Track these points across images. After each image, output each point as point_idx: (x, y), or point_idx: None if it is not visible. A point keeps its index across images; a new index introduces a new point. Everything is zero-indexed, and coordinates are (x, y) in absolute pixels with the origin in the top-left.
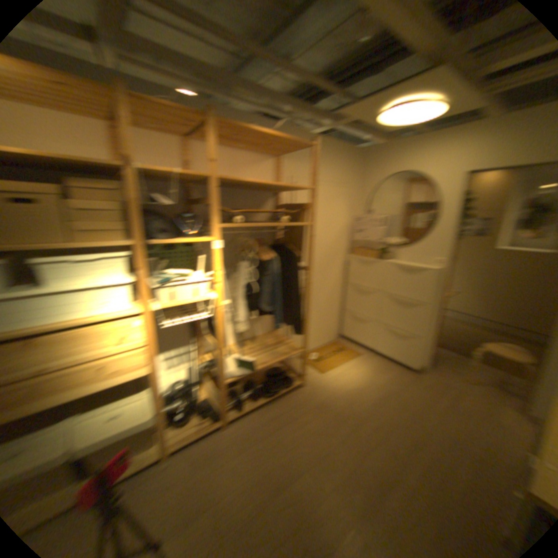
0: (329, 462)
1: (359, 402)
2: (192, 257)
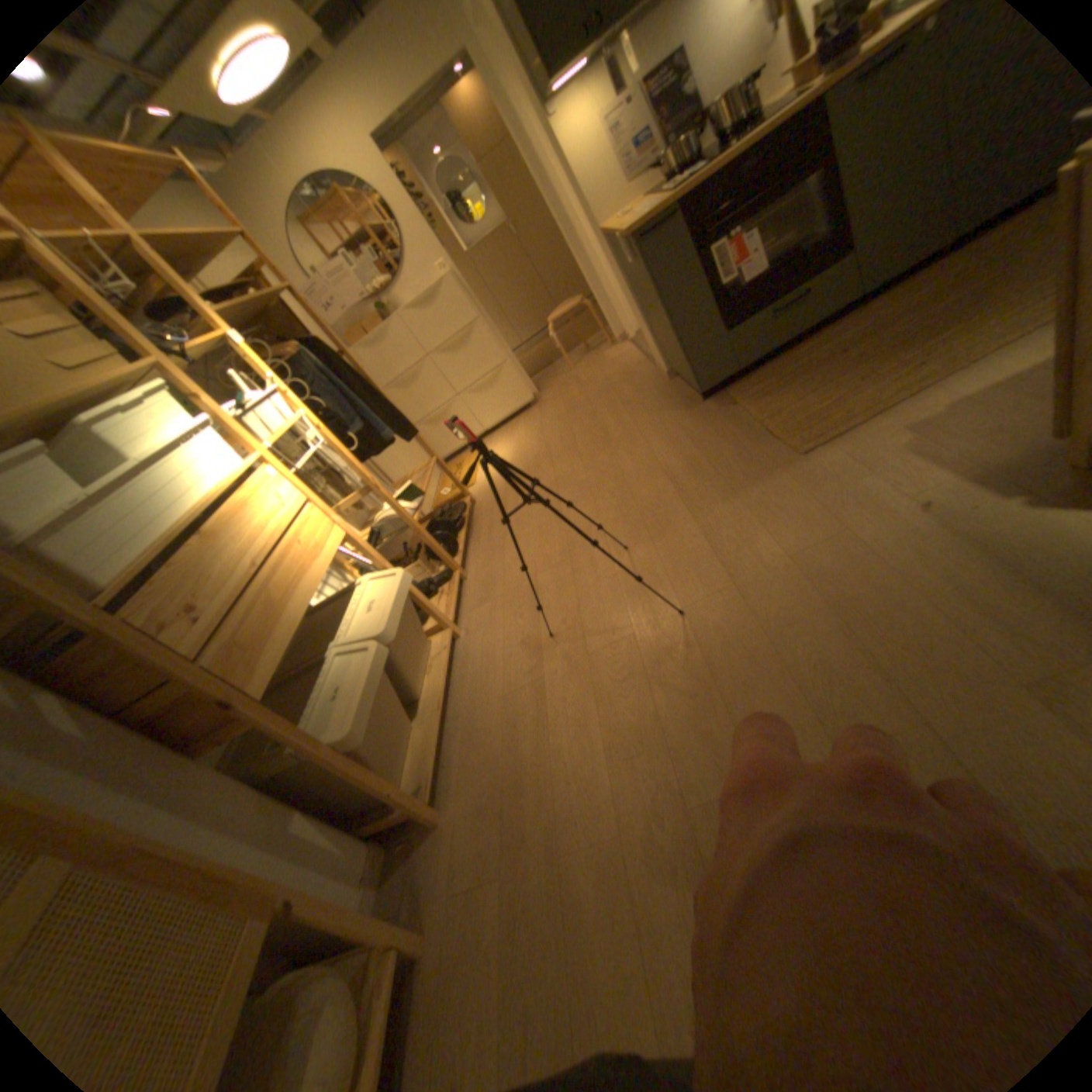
0: (559, 478)
1: (526, 452)
2: None
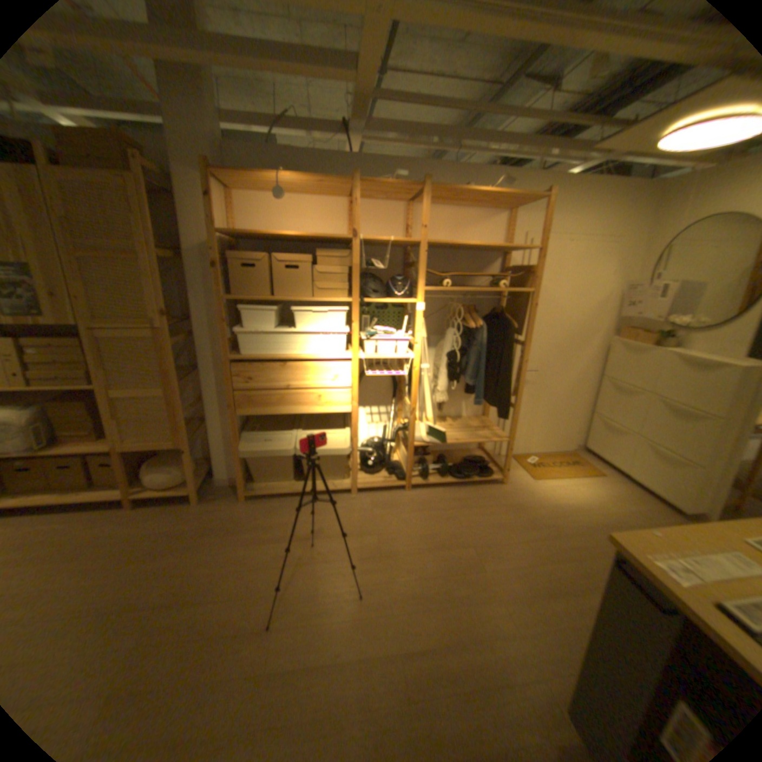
0: (499, 550)
1: (567, 518)
2: (398, 319)
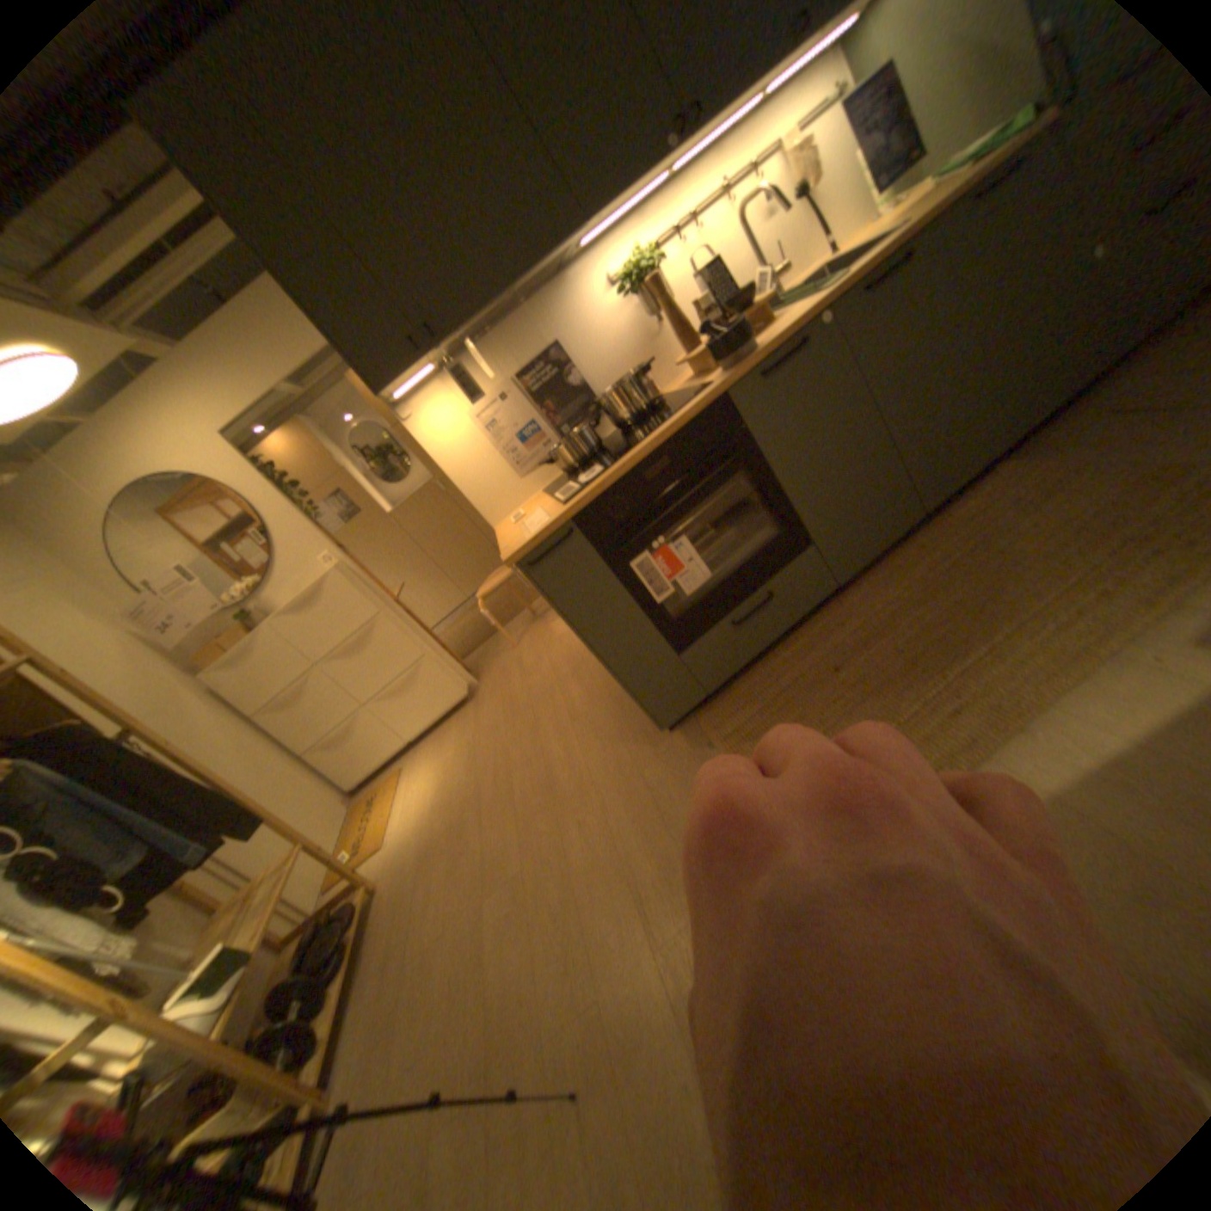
0: (487, 861)
1: (451, 792)
2: None
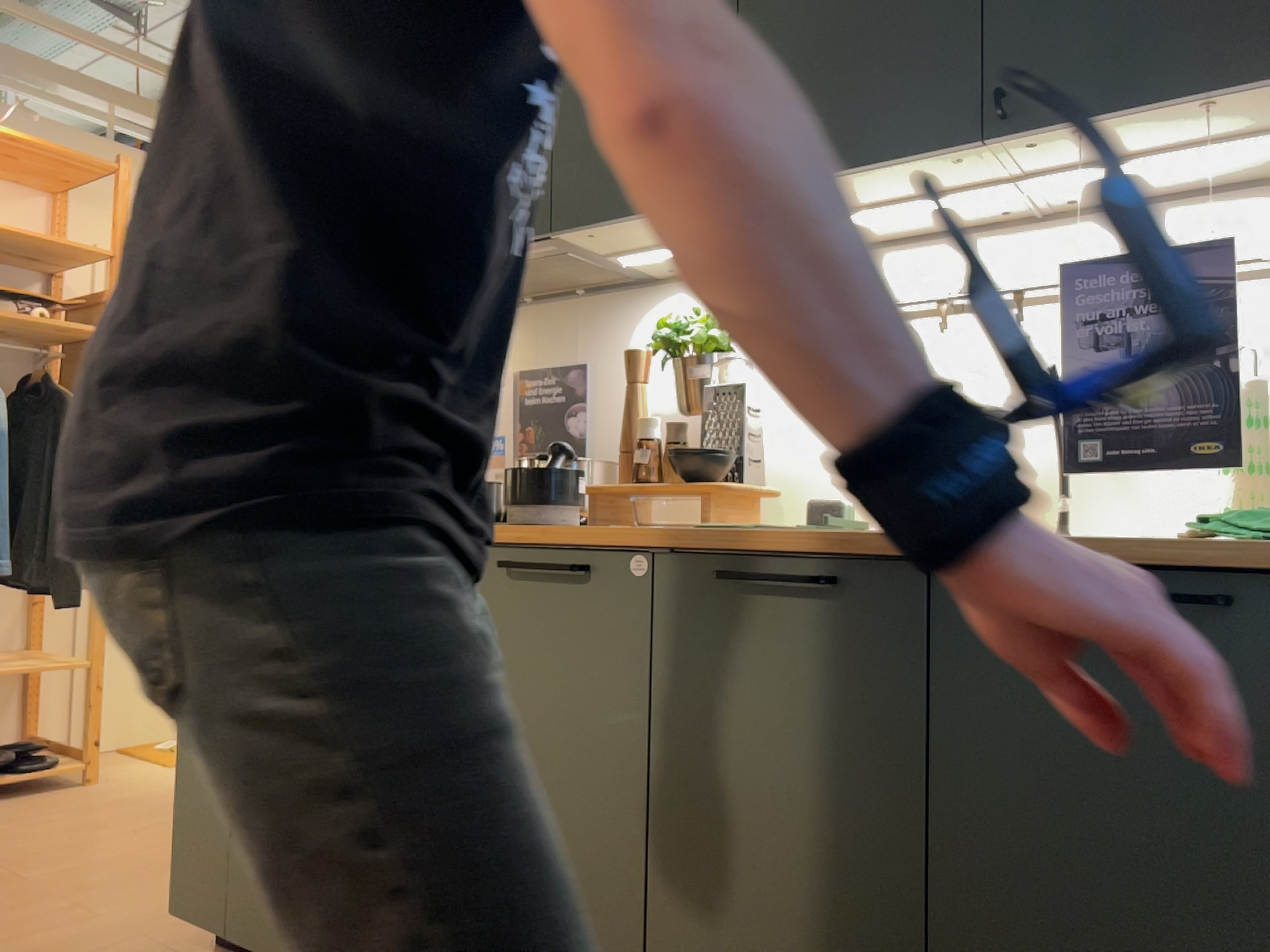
0: (60, 852)
1: None
2: None
